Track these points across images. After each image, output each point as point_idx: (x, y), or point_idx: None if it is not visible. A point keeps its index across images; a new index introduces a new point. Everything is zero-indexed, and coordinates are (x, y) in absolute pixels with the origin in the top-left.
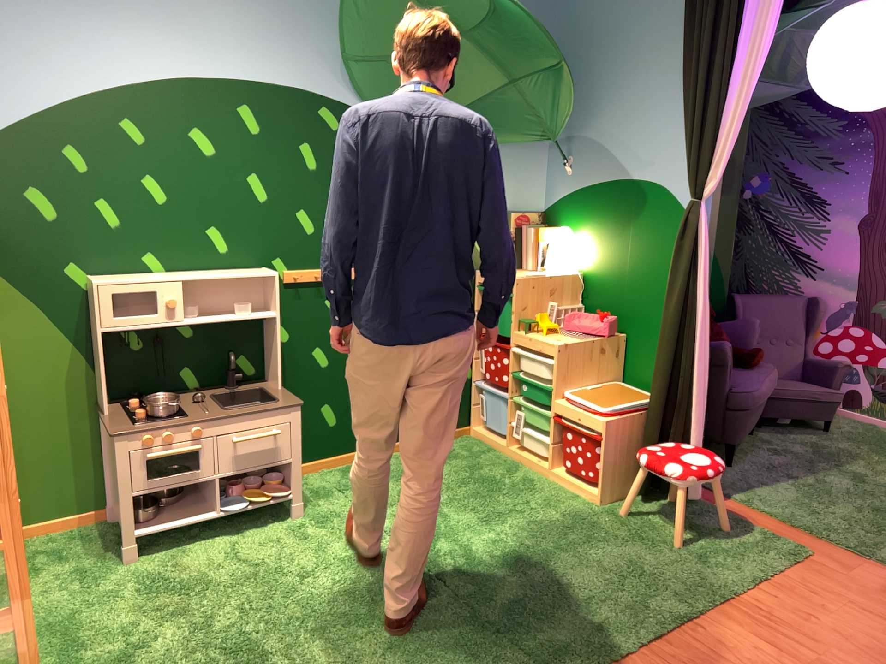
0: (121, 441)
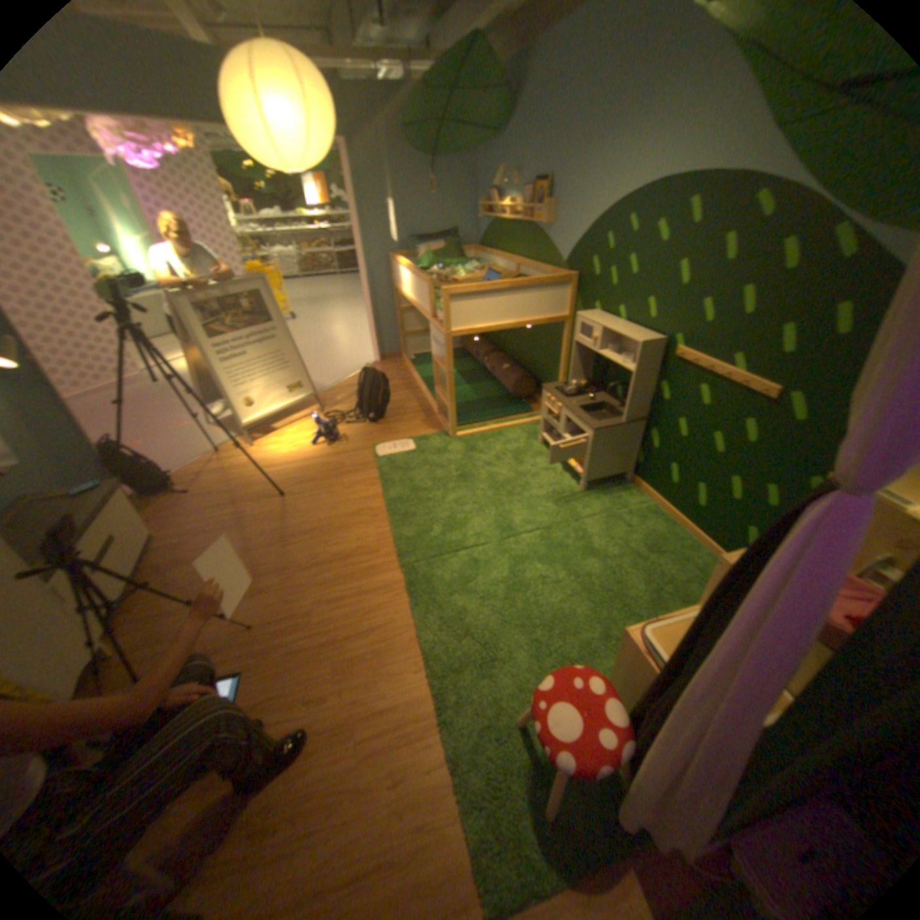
0: (543, 391)
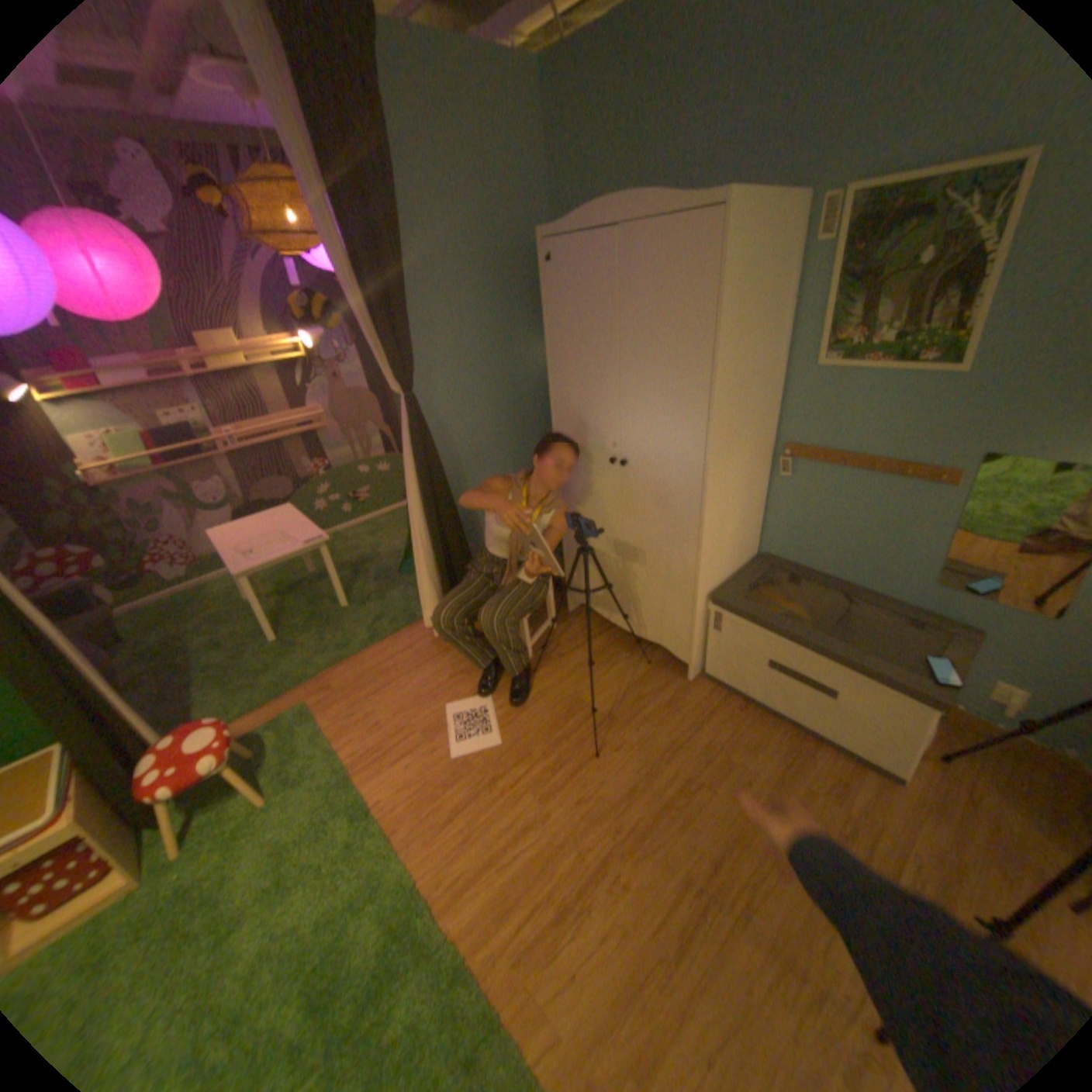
0: None
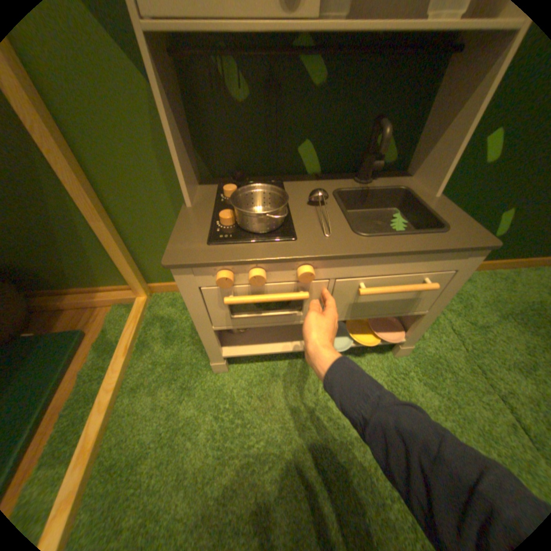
0: (182, 274)
